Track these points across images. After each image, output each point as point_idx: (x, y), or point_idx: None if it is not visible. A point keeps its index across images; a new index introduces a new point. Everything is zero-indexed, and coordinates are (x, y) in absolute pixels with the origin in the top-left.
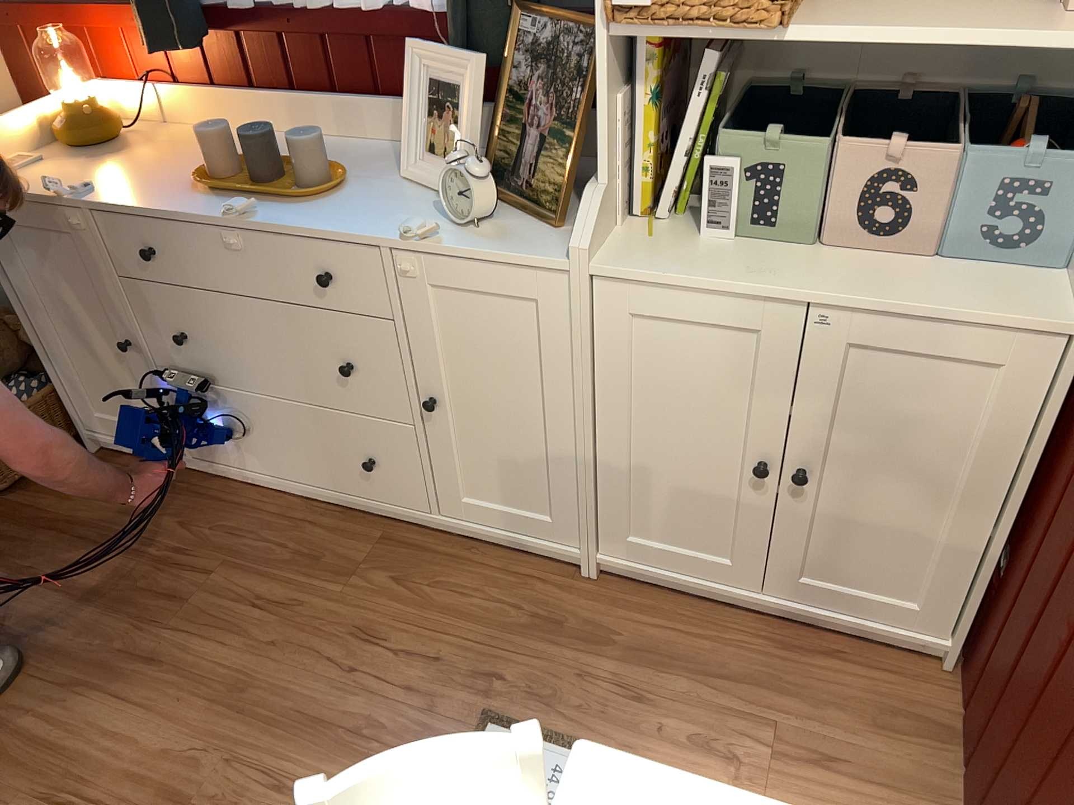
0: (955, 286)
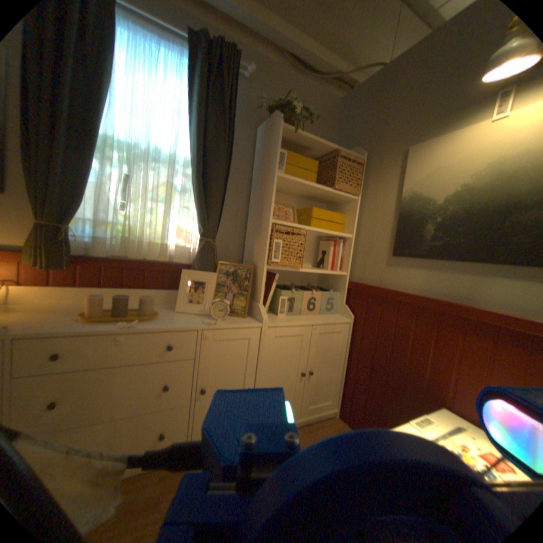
0: (329, 318)
